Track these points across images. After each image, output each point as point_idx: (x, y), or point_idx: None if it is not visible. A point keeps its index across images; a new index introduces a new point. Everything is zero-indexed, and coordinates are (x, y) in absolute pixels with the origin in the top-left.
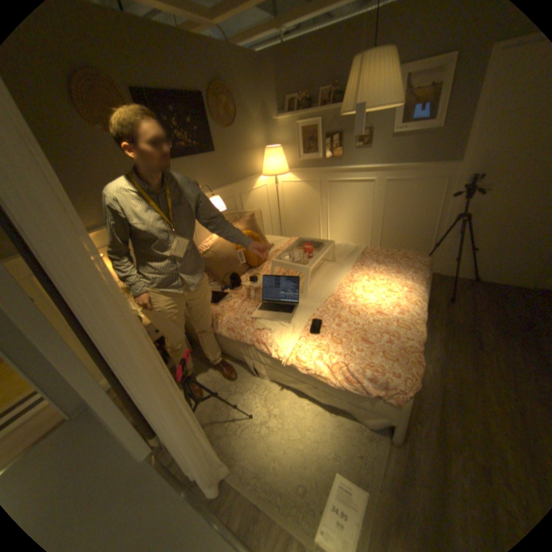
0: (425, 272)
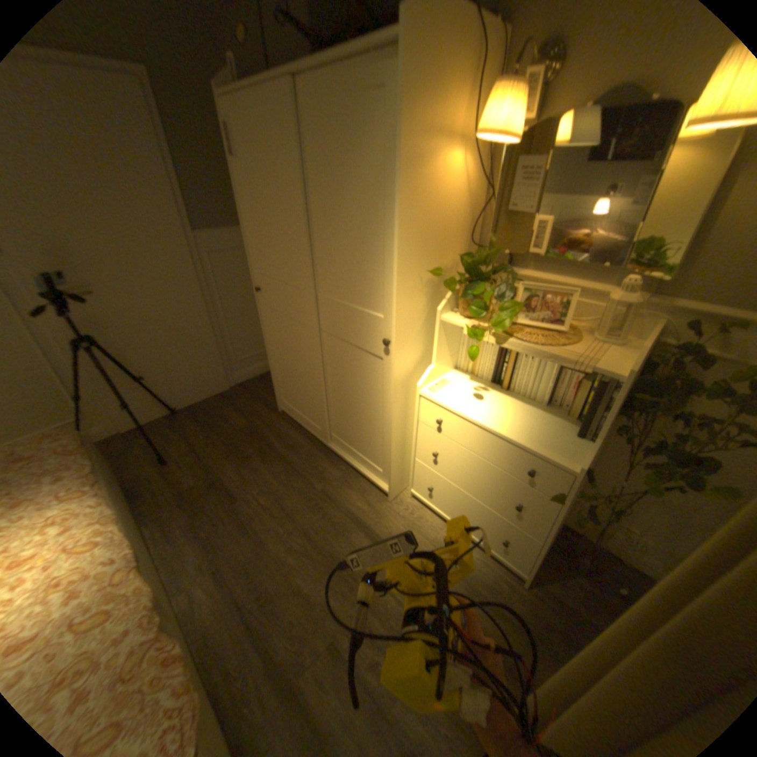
0: (74, 466)
